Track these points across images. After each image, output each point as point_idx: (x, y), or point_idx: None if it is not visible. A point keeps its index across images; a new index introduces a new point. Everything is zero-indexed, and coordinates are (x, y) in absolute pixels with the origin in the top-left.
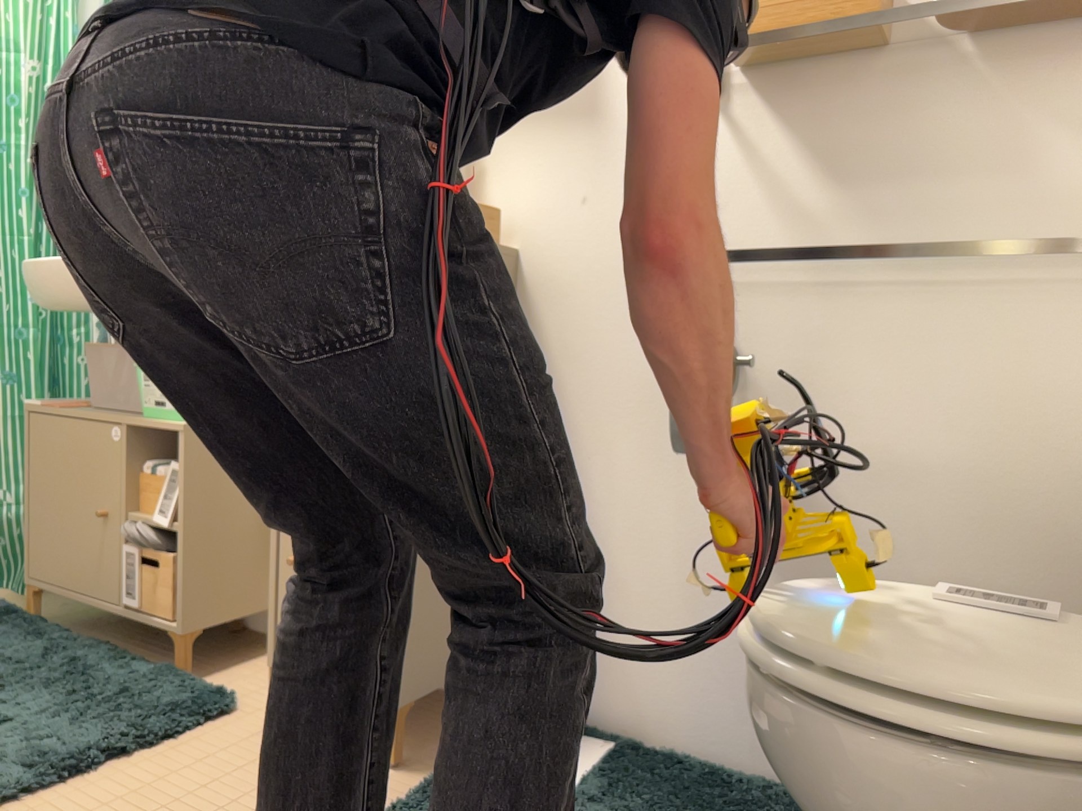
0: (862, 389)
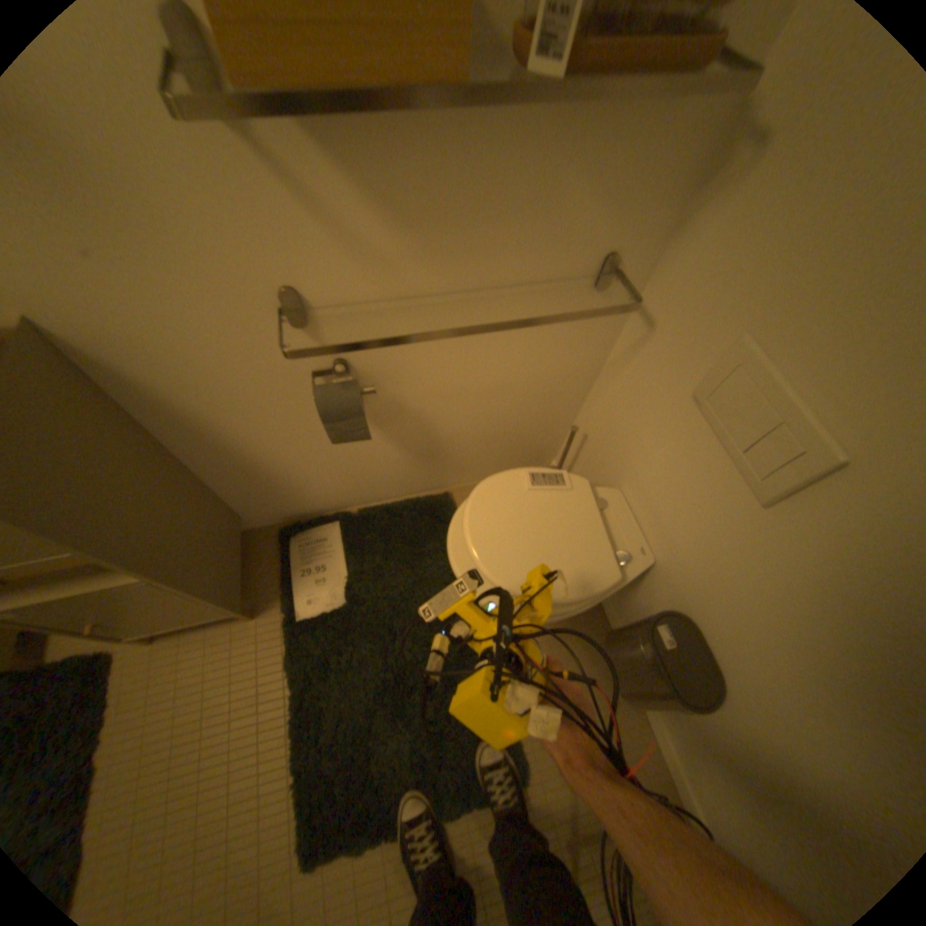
0: (441, 364)
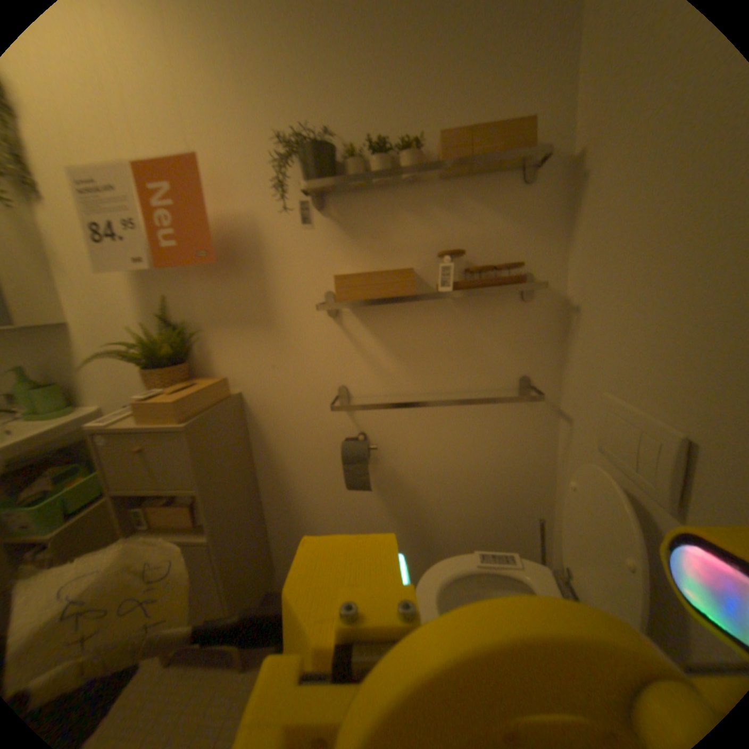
0: (425, 446)
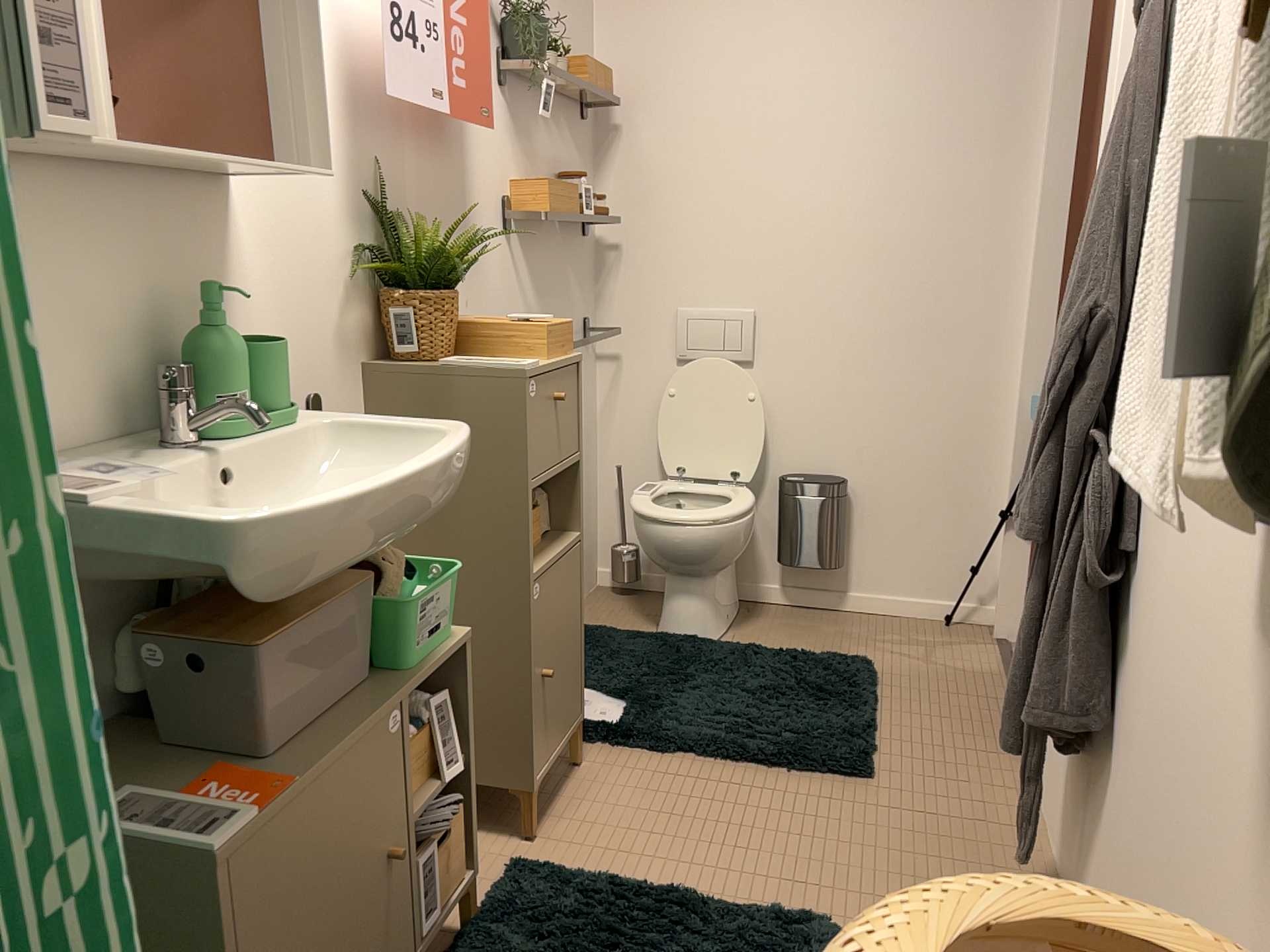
0: None
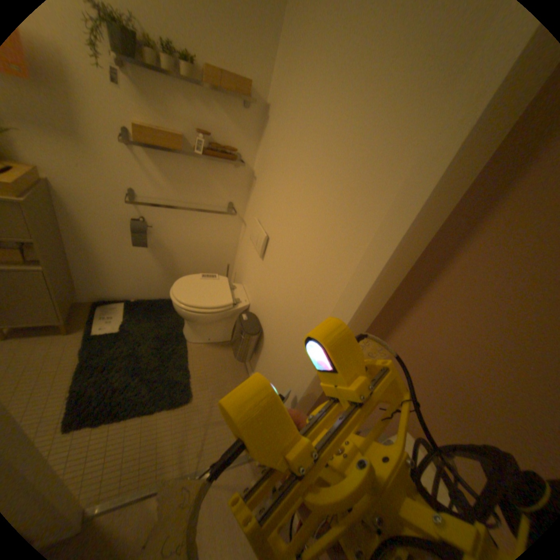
0: (179, 229)
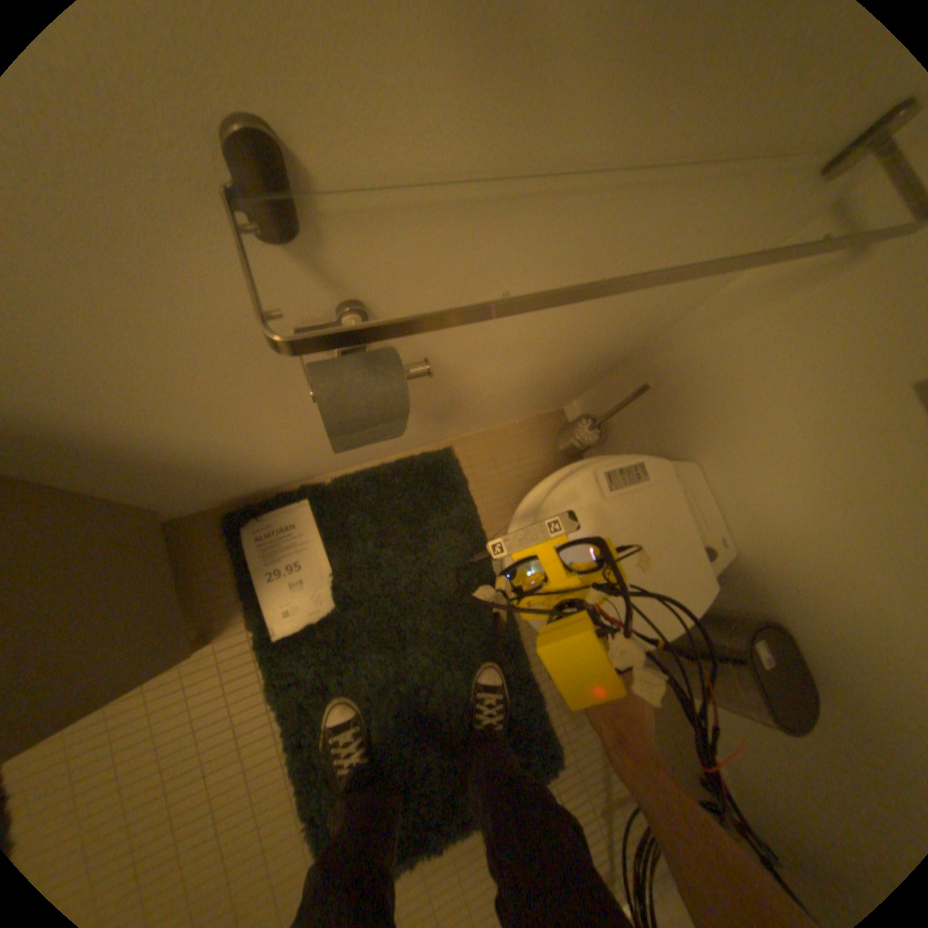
0: None
